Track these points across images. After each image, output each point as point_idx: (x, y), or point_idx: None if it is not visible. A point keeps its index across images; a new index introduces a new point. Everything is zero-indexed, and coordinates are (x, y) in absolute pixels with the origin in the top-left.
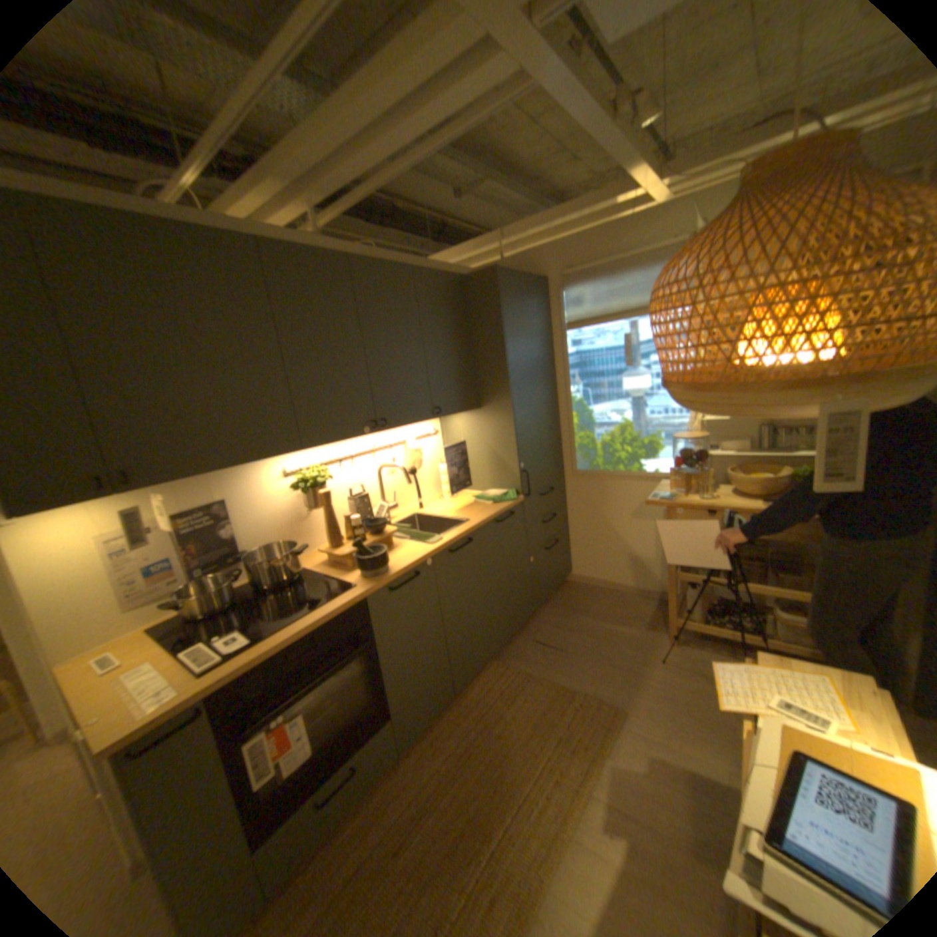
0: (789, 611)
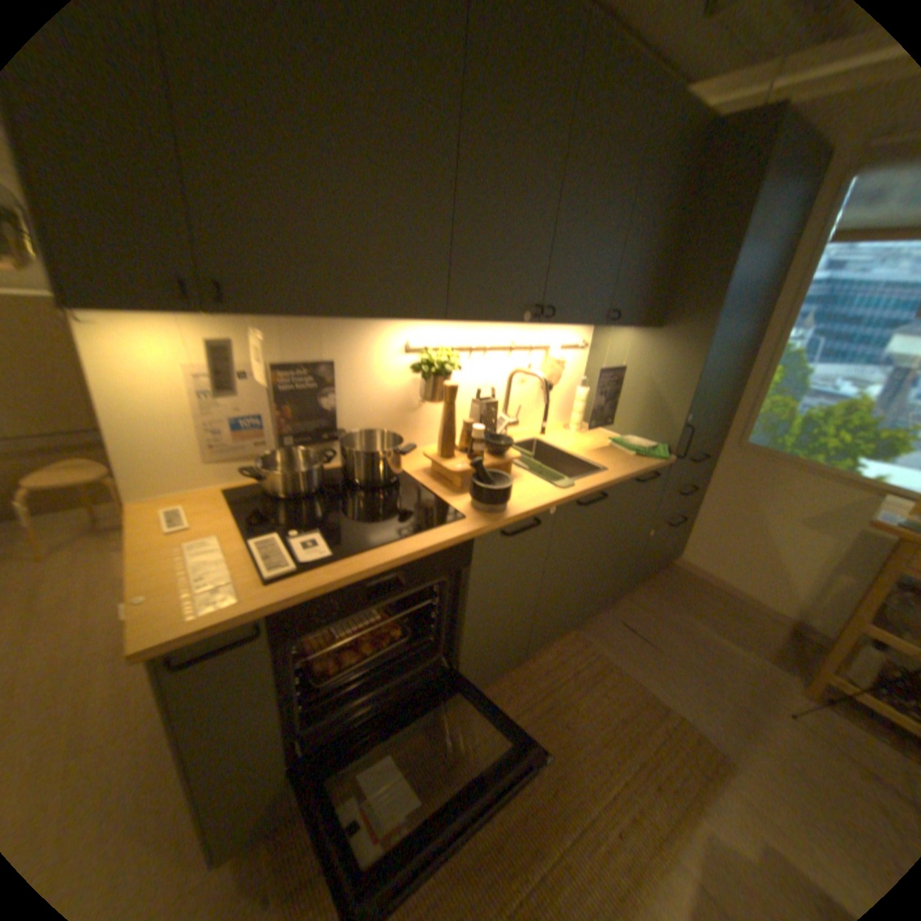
0: None
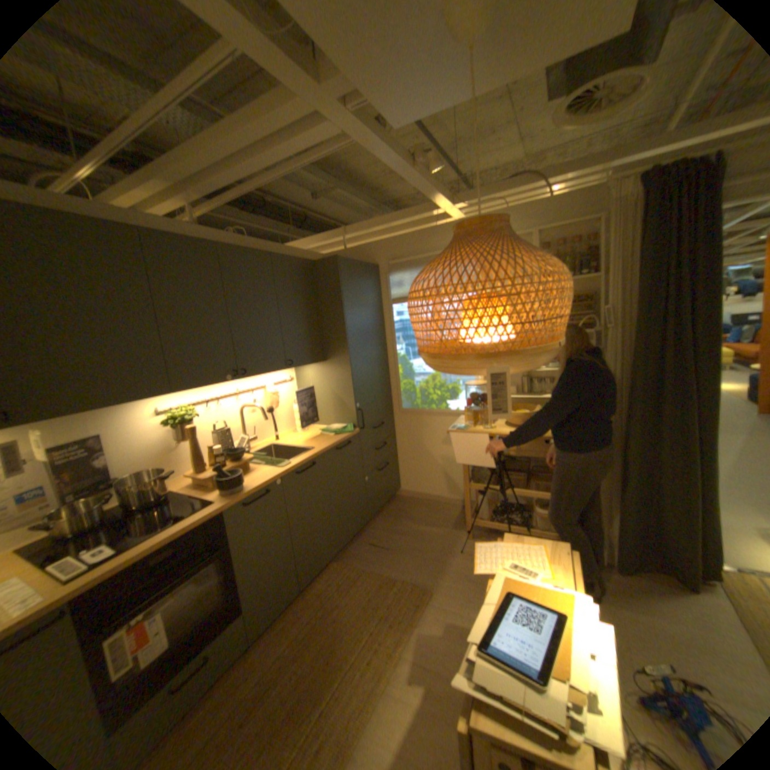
0: (545, 508)
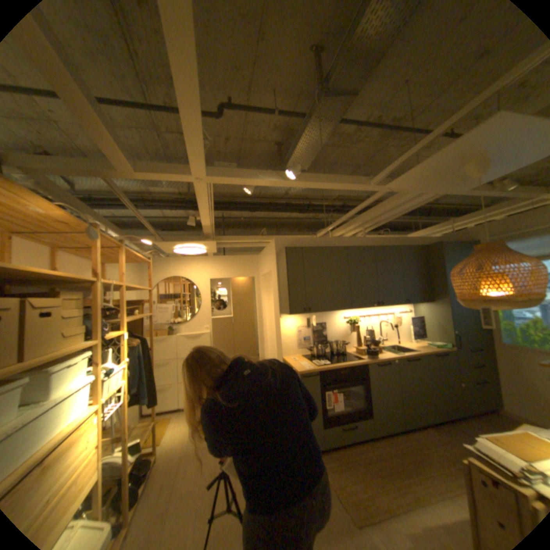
0: None
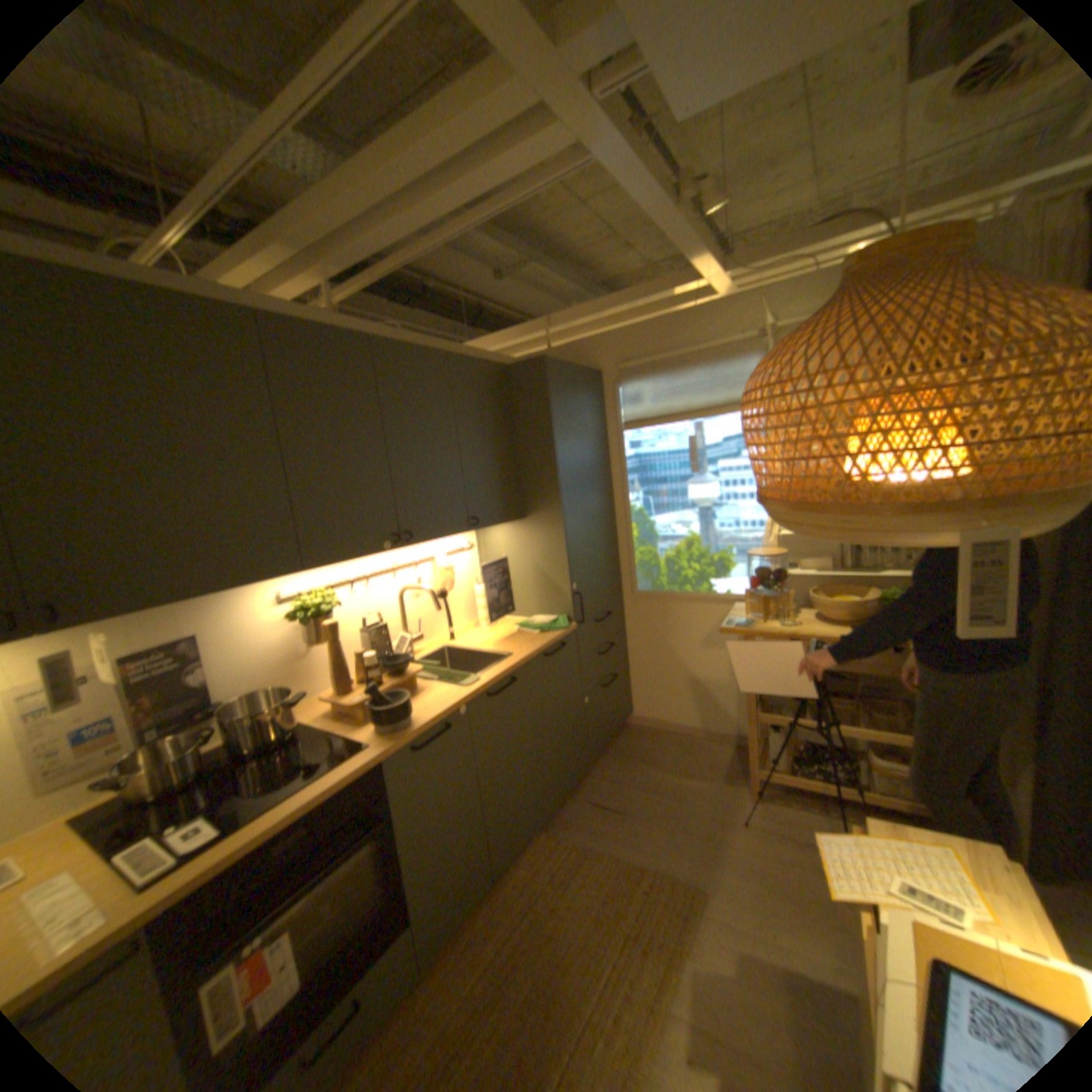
0: (884, 756)
